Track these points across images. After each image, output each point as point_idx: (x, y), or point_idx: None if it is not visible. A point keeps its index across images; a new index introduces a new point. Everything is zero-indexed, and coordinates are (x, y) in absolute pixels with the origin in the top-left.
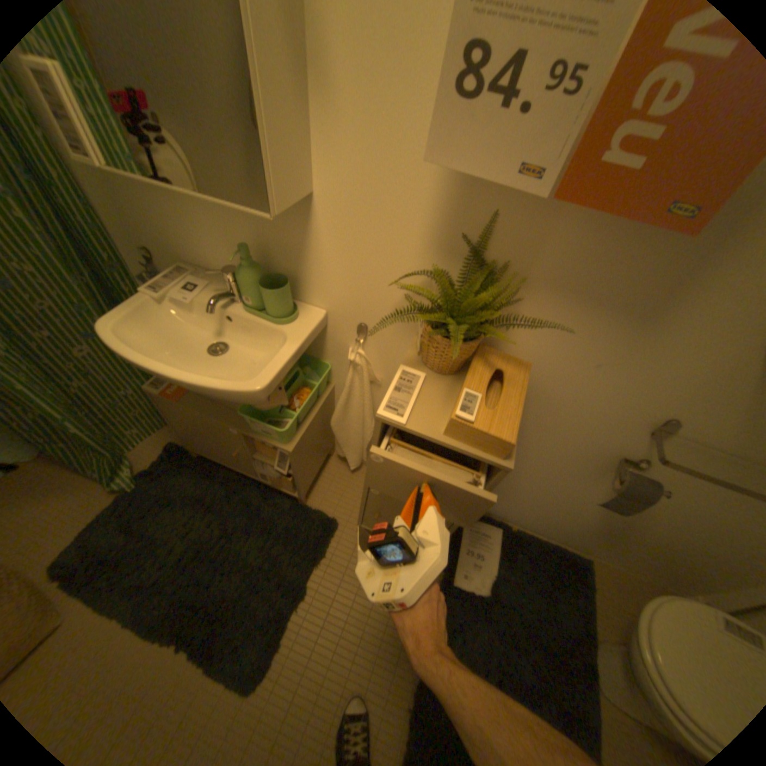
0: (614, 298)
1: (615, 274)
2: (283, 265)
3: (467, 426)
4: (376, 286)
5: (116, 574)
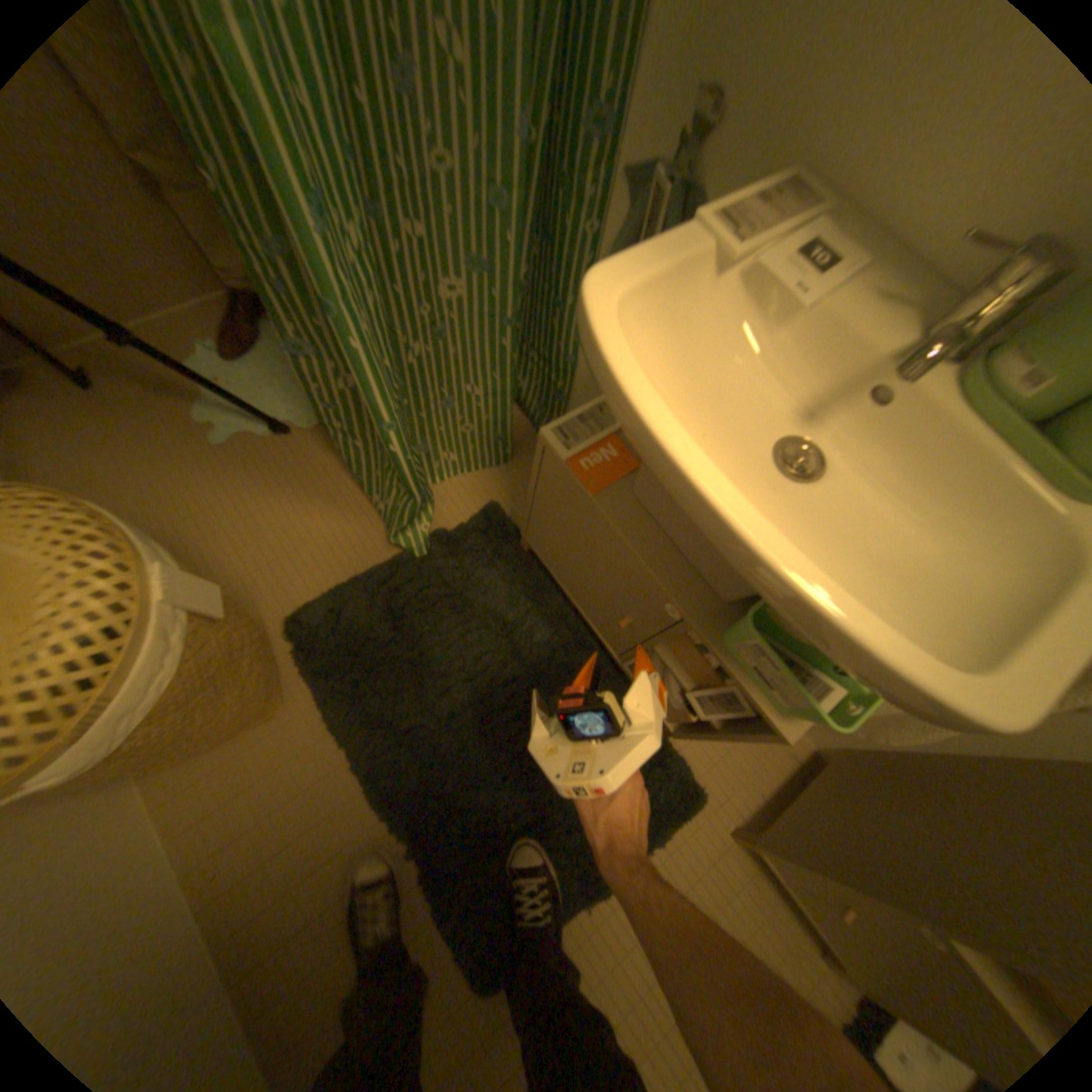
0: None
1: None
2: None
3: None
4: None
5: (365, 685)
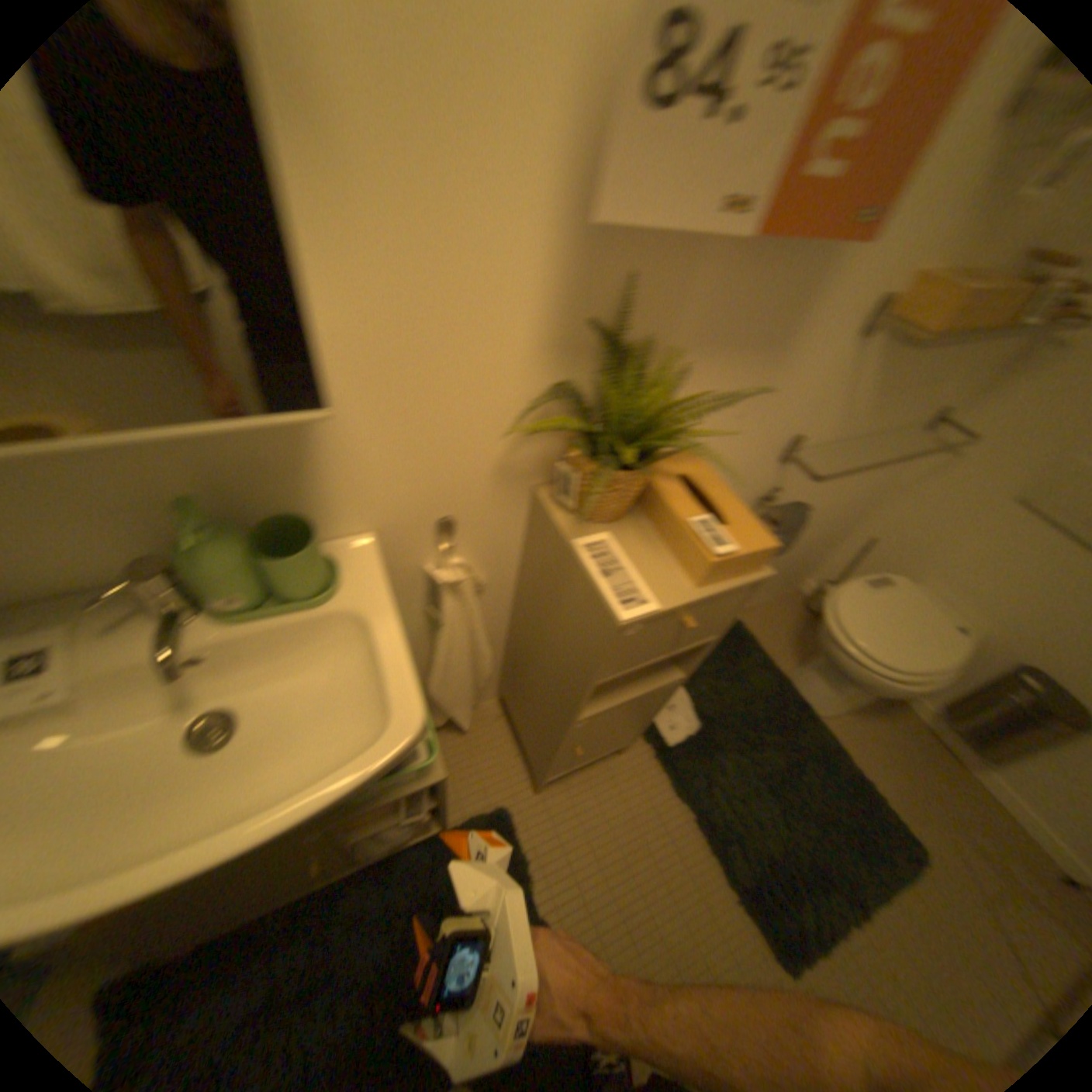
0: (754, 337)
1: (755, 309)
2: (258, 495)
3: (728, 561)
4: (461, 448)
5: None
